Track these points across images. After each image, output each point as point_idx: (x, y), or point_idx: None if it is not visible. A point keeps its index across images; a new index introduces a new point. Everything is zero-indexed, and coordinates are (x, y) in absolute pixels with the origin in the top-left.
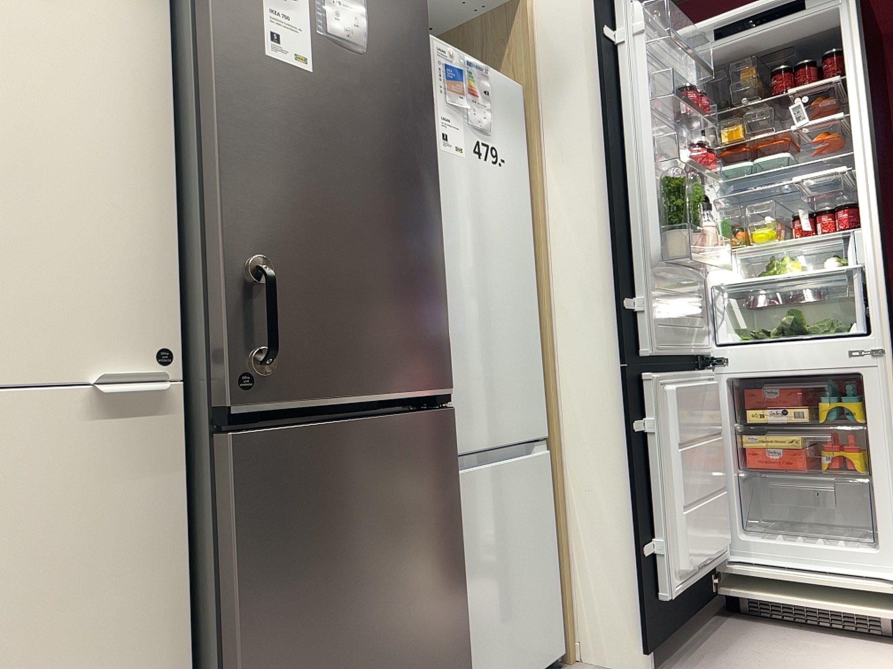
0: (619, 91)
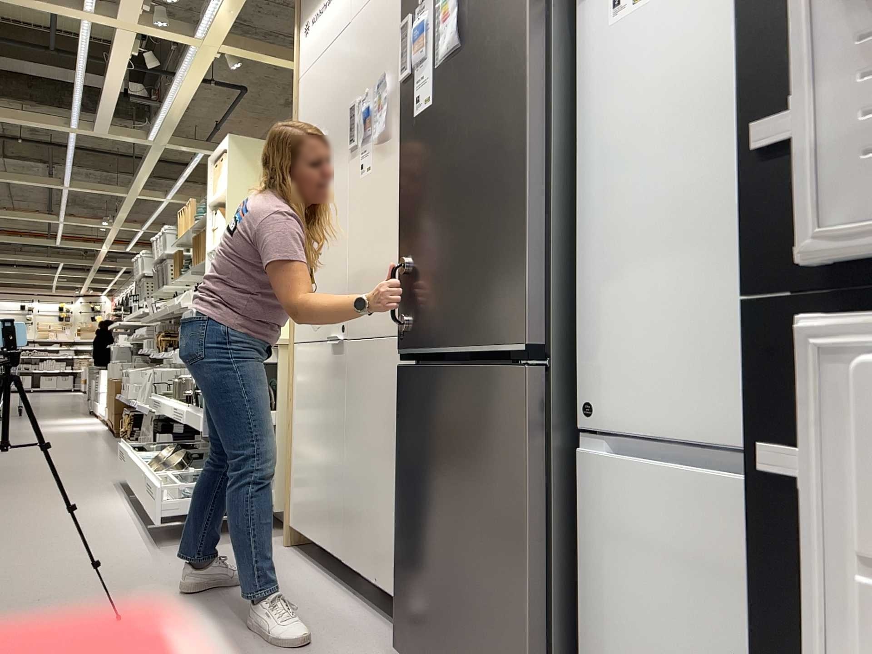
0: None
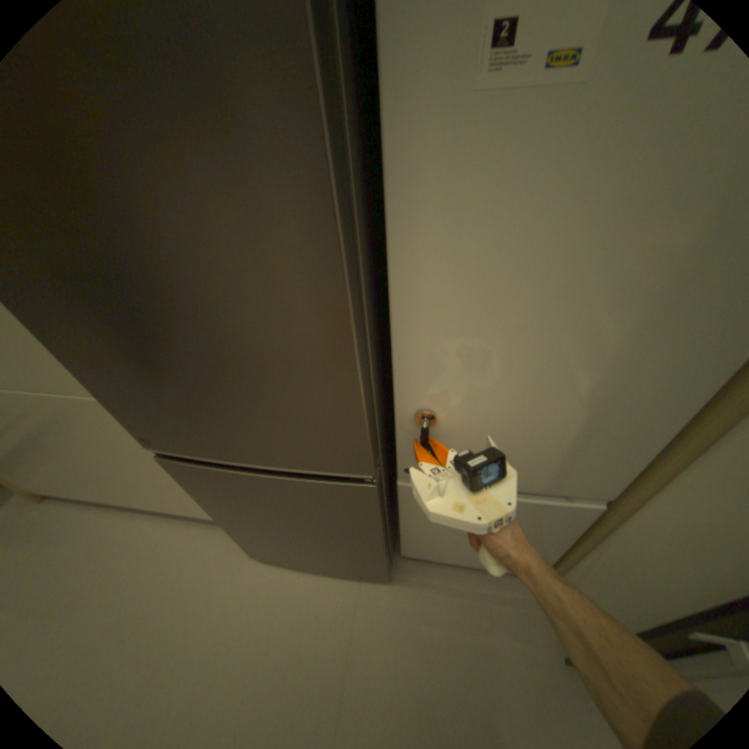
0: None
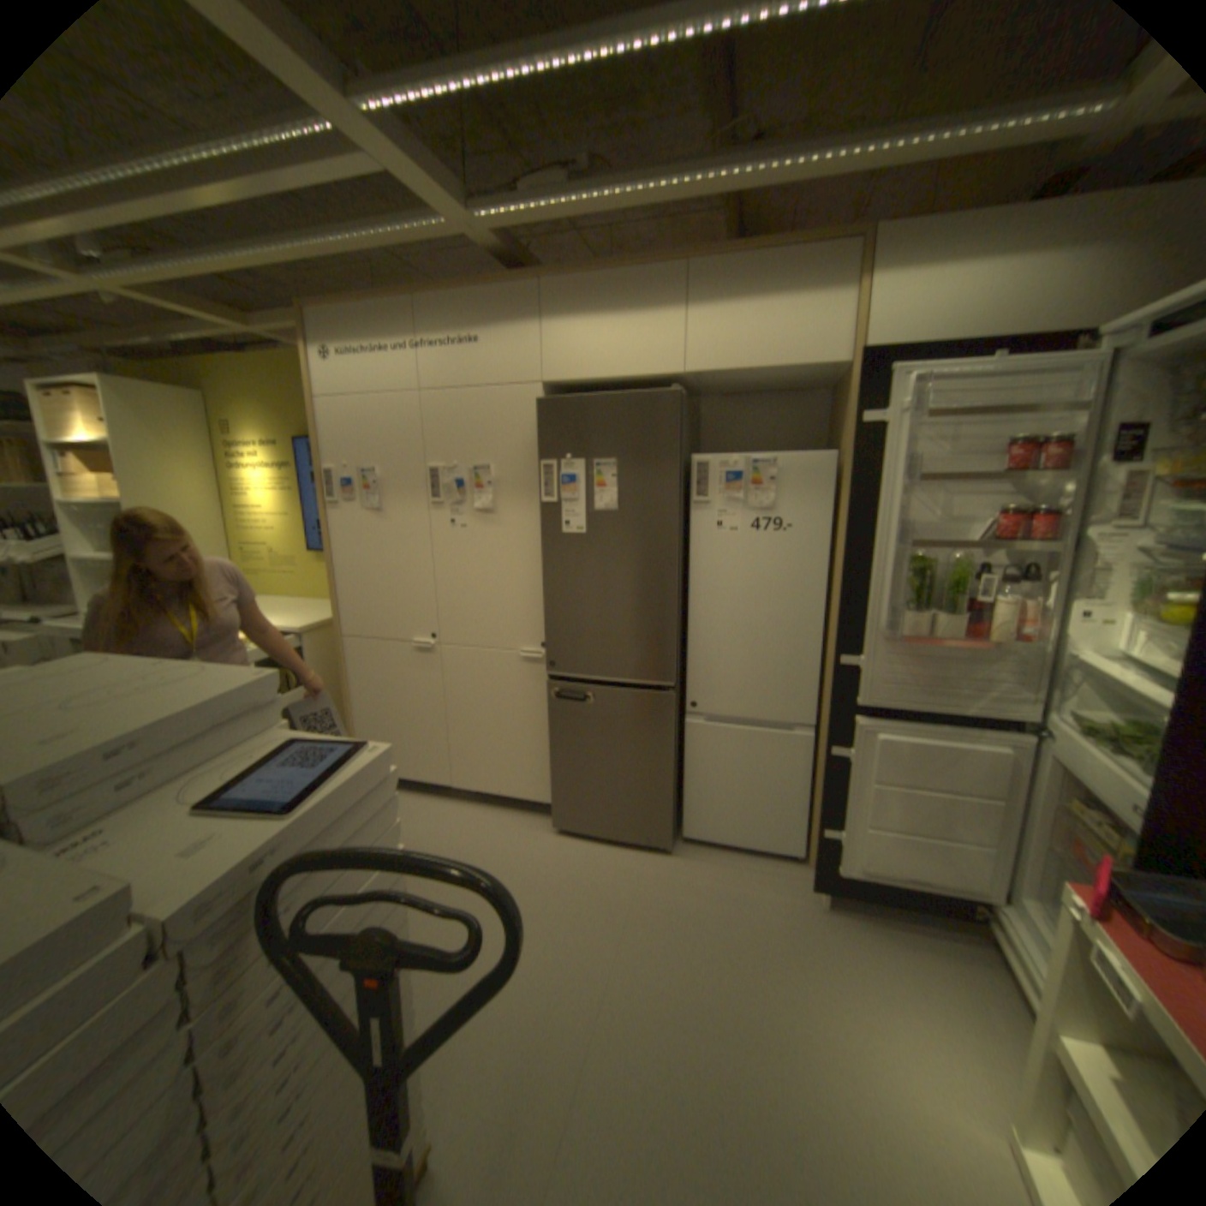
0: (879, 472)
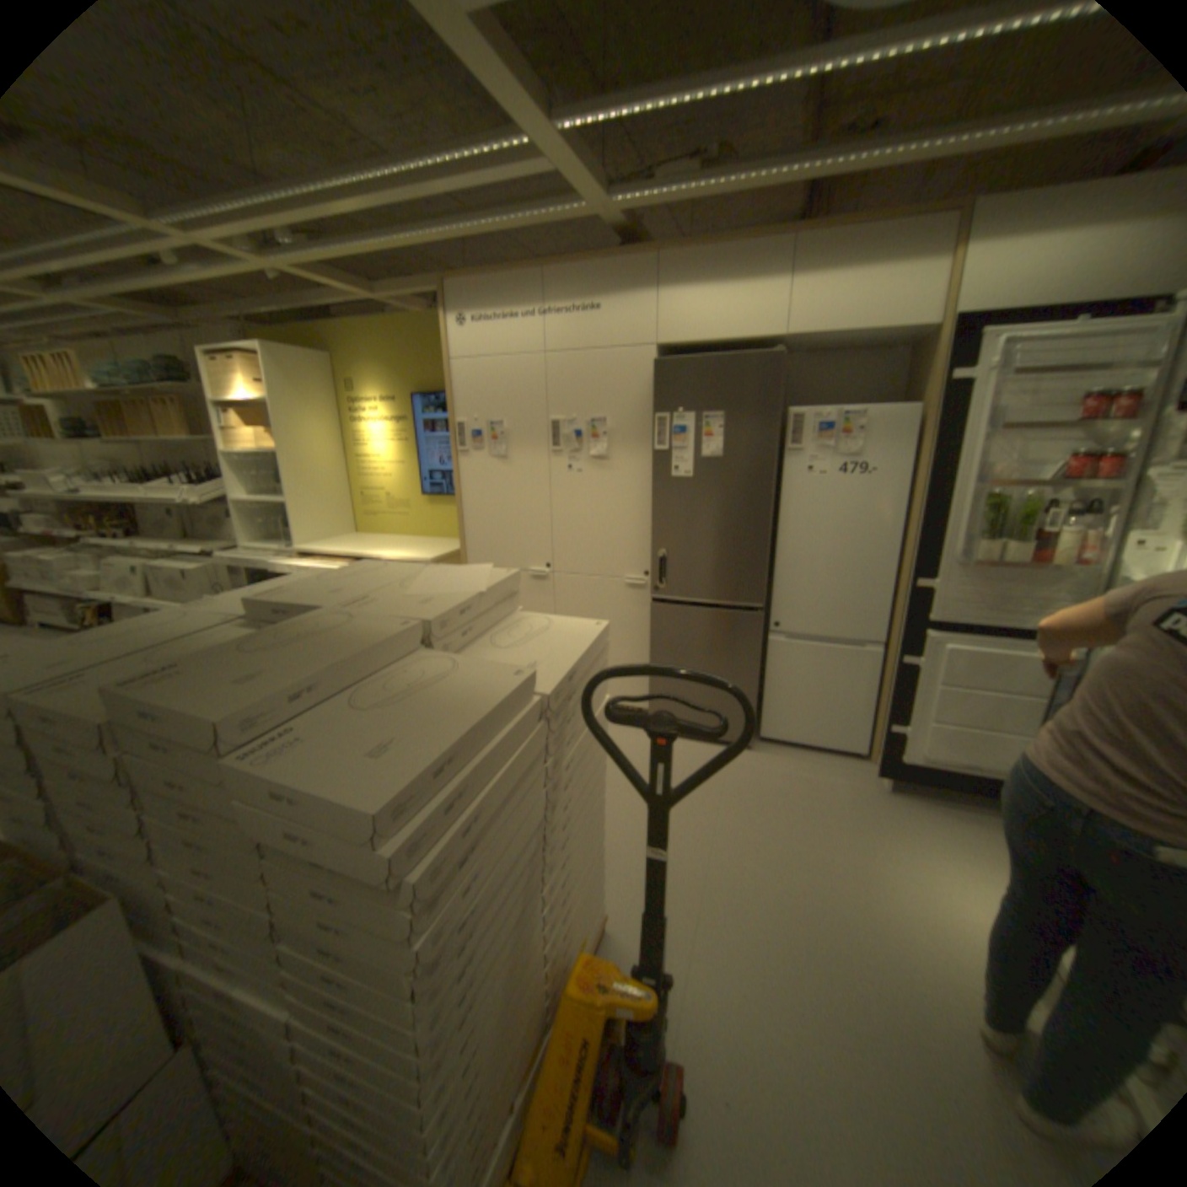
0: (963, 422)
